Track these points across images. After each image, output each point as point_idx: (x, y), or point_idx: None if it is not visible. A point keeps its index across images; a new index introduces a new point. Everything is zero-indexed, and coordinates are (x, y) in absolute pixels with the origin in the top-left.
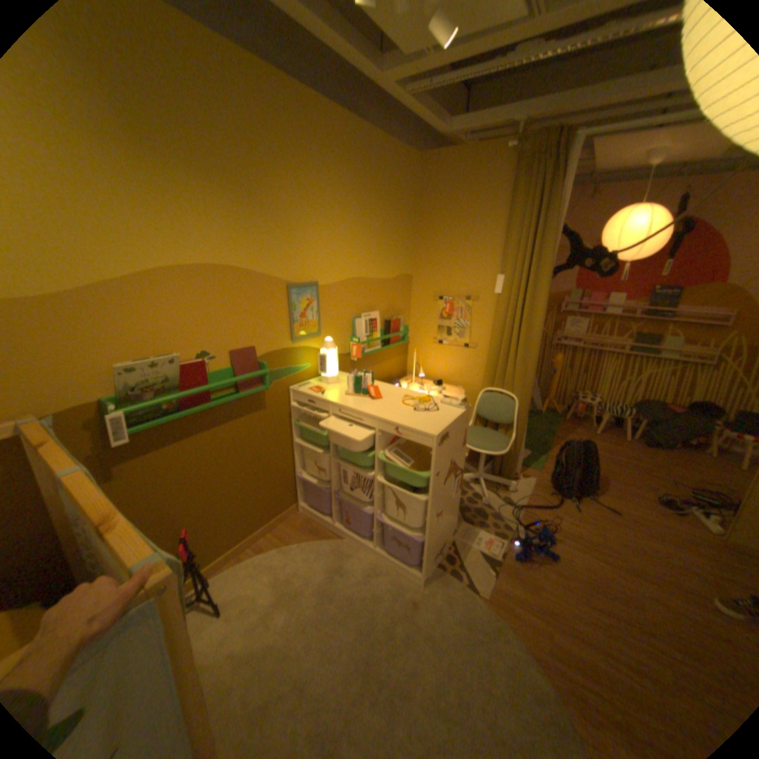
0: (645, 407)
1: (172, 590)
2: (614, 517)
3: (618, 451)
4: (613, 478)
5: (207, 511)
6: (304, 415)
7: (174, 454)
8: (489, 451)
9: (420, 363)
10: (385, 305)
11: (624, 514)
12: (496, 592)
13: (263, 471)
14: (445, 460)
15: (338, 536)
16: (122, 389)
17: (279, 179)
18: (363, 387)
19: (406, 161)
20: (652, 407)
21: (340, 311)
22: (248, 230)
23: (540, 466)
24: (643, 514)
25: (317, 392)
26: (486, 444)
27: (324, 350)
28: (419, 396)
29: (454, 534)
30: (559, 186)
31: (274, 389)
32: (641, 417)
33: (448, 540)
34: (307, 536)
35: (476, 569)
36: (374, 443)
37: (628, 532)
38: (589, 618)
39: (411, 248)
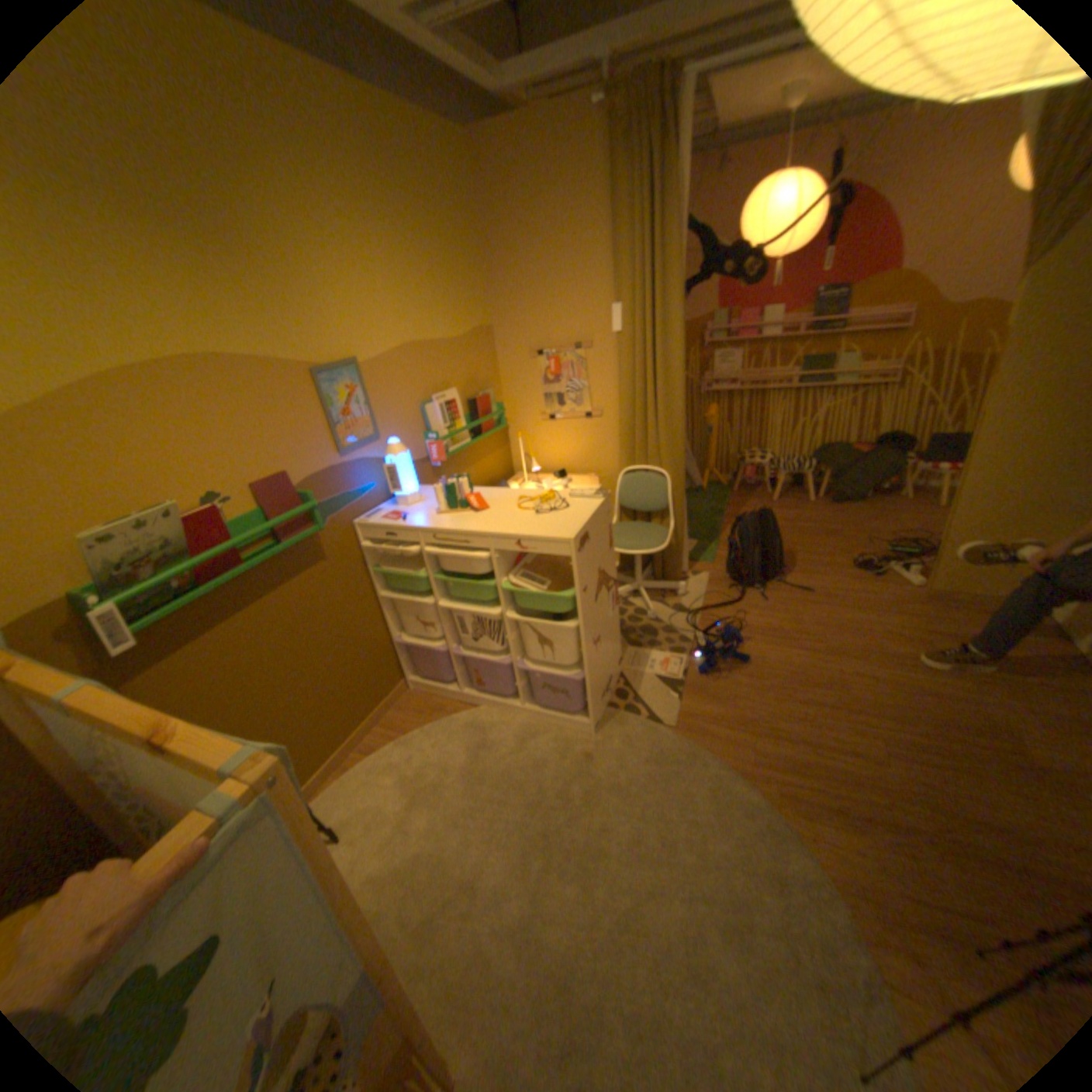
0: (825, 455)
1: (282, 783)
2: (805, 596)
3: (800, 517)
4: (798, 550)
5: (280, 715)
6: (384, 556)
7: (208, 648)
8: (643, 550)
9: (531, 452)
10: (464, 376)
11: (817, 589)
12: (683, 715)
13: (346, 646)
14: (590, 570)
15: (471, 705)
16: (101, 568)
17: (254, 199)
18: (459, 499)
19: (446, 145)
20: (834, 452)
21: (400, 396)
22: (227, 289)
23: (710, 556)
24: (838, 583)
25: (395, 520)
26: (639, 541)
27: (391, 458)
28: (538, 495)
29: (620, 663)
30: (673, 158)
31: (331, 528)
32: (823, 468)
33: (613, 672)
34: (429, 715)
35: (653, 696)
36: (492, 570)
37: (823, 609)
38: (791, 714)
39: (482, 284)
